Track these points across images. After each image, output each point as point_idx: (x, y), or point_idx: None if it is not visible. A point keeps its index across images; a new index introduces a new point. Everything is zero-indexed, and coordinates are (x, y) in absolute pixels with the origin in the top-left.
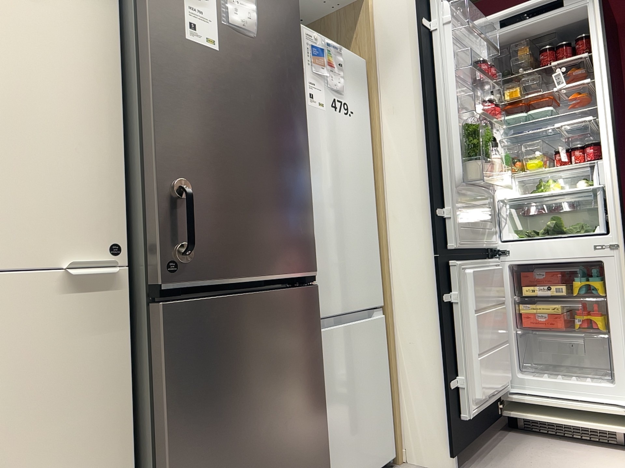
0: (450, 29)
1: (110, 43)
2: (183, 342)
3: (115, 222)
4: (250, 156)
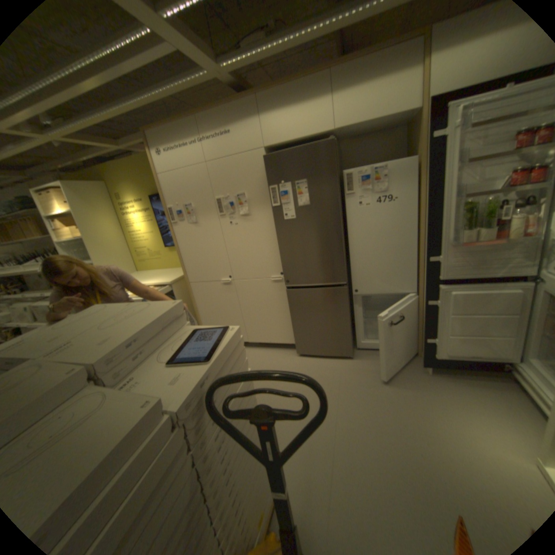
0: (459, 132)
1: (274, 222)
2: (293, 298)
3: (281, 267)
4: (311, 248)
